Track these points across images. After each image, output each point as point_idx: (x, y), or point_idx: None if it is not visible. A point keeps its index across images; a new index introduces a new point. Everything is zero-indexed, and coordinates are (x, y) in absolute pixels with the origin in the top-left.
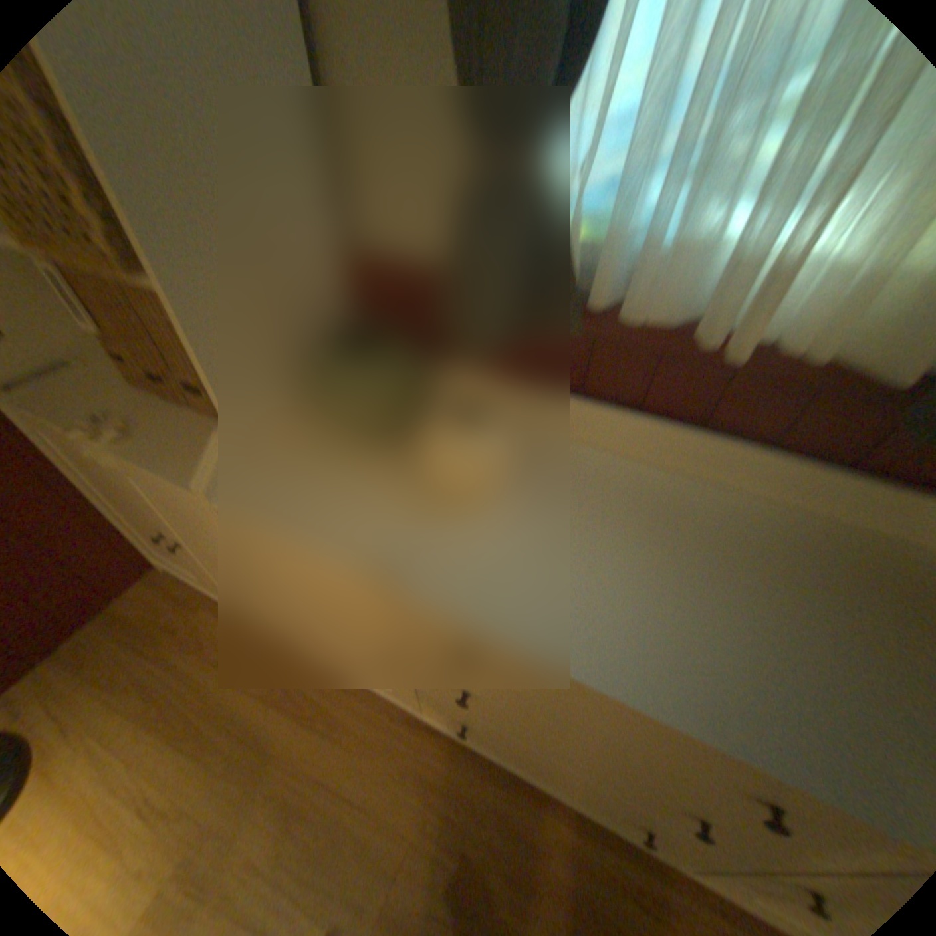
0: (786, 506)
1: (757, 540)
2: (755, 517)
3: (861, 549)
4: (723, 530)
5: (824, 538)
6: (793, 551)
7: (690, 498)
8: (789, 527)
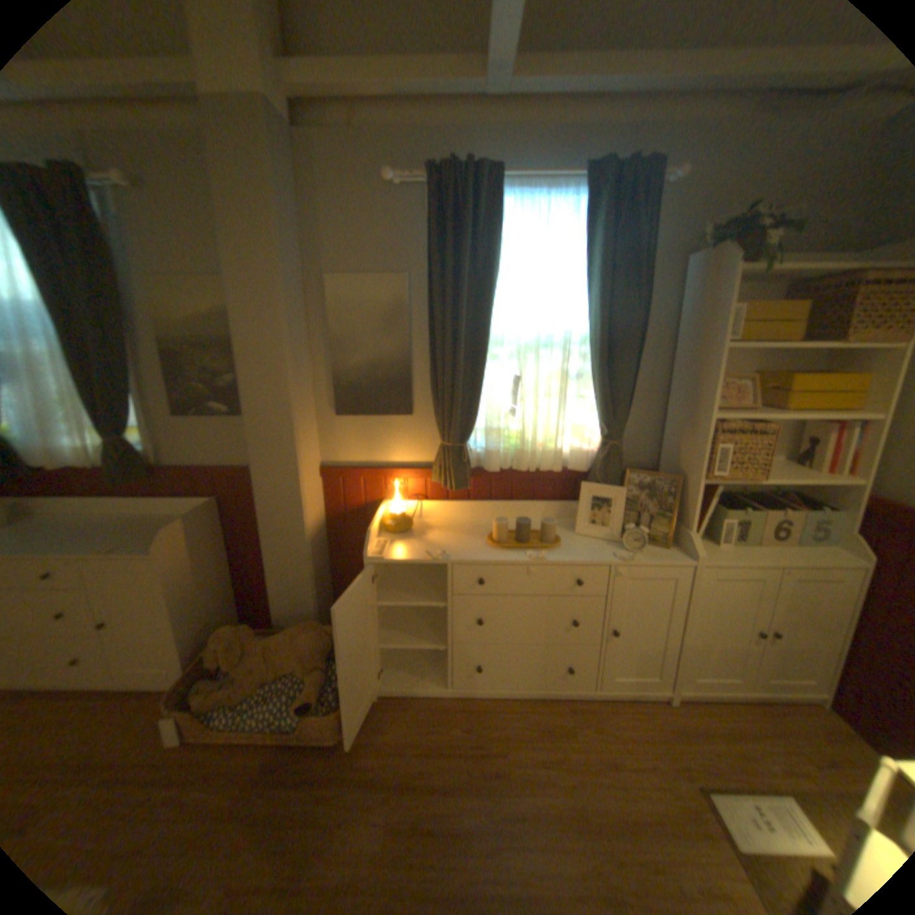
0: (118, 516)
1: (93, 525)
2: (101, 521)
3: (130, 520)
4: (83, 525)
5: (121, 520)
6: (103, 525)
7: (81, 521)
8: (111, 520)
